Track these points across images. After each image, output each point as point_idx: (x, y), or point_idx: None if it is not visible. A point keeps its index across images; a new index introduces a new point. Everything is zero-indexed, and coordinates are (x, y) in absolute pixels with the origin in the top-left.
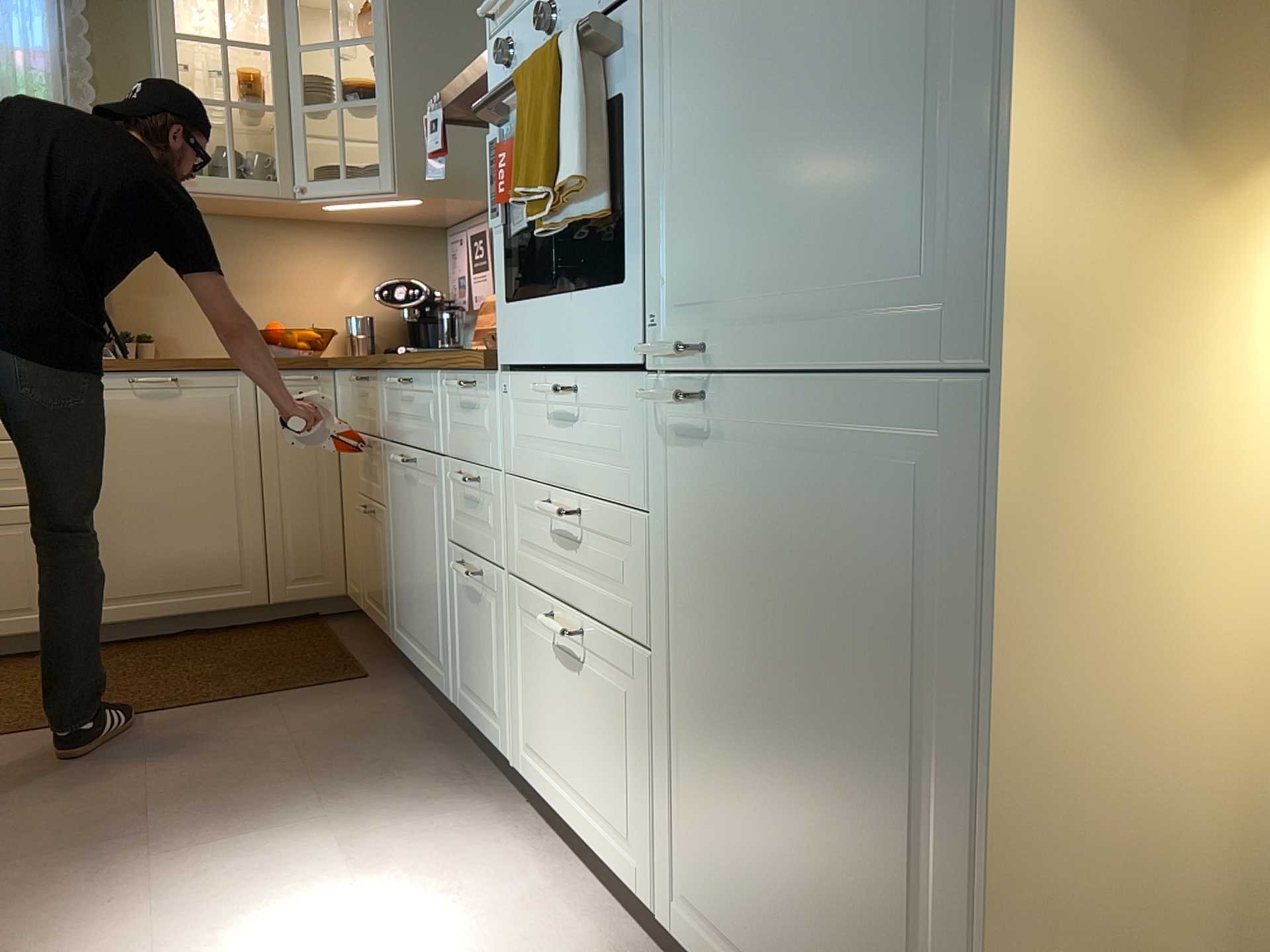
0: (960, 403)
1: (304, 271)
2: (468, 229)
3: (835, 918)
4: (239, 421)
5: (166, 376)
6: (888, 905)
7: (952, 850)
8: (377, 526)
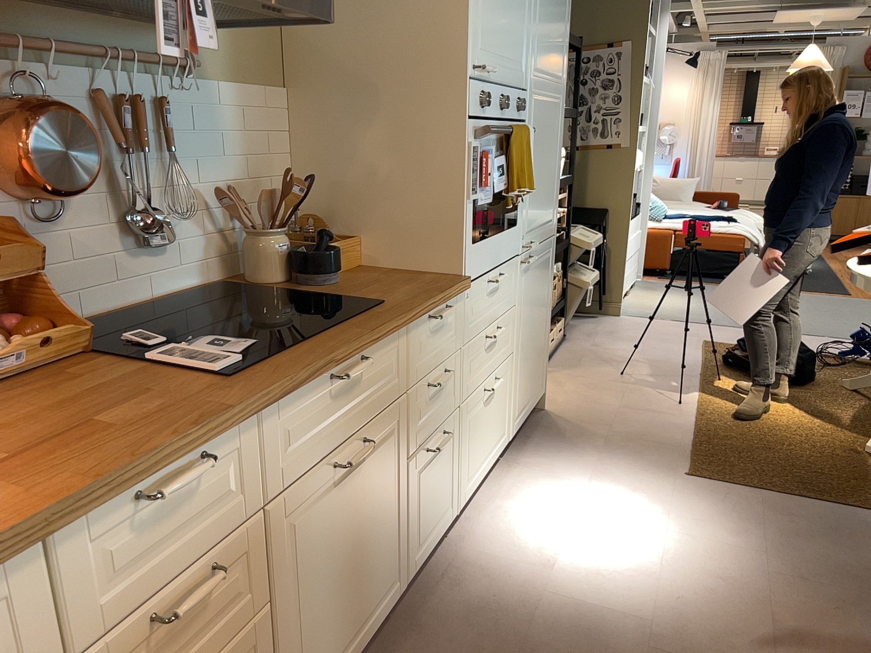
0: (552, 240)
1: None
2: None
3: (537, 362)
4: None
5: None
6: (542, 346)
7: (547, 323)
8: None
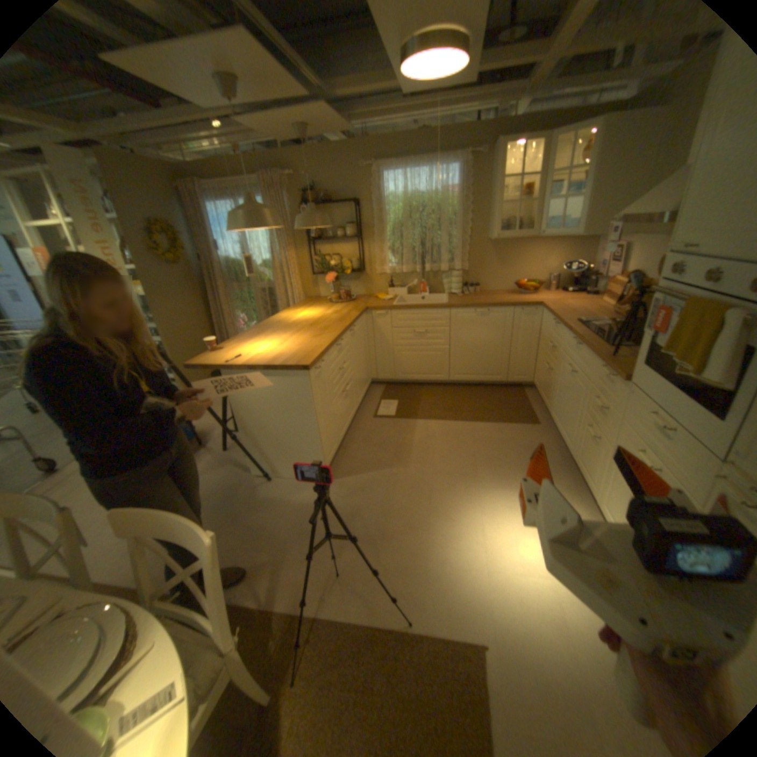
0: None
1: (535, 256)
2: (614, 242)
3: None
4: (506, 324)
5: (485, 309)
6: None
7: None
8: (551, 375)
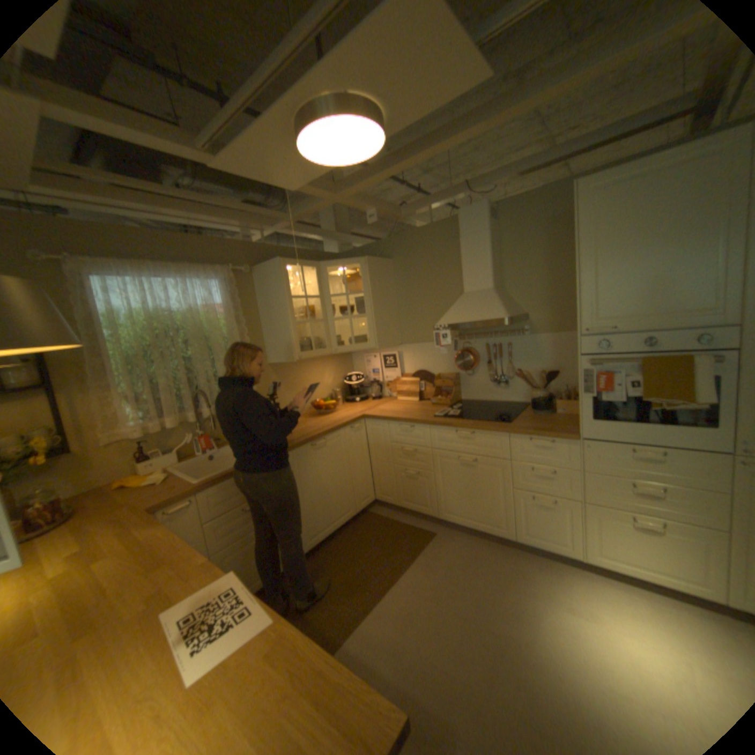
0: None
1: (313, 376)
2: (381, 354)
3: None
4: (342, 449)
5: (321, 440)
6: None
7: None
8: (421, 478)
